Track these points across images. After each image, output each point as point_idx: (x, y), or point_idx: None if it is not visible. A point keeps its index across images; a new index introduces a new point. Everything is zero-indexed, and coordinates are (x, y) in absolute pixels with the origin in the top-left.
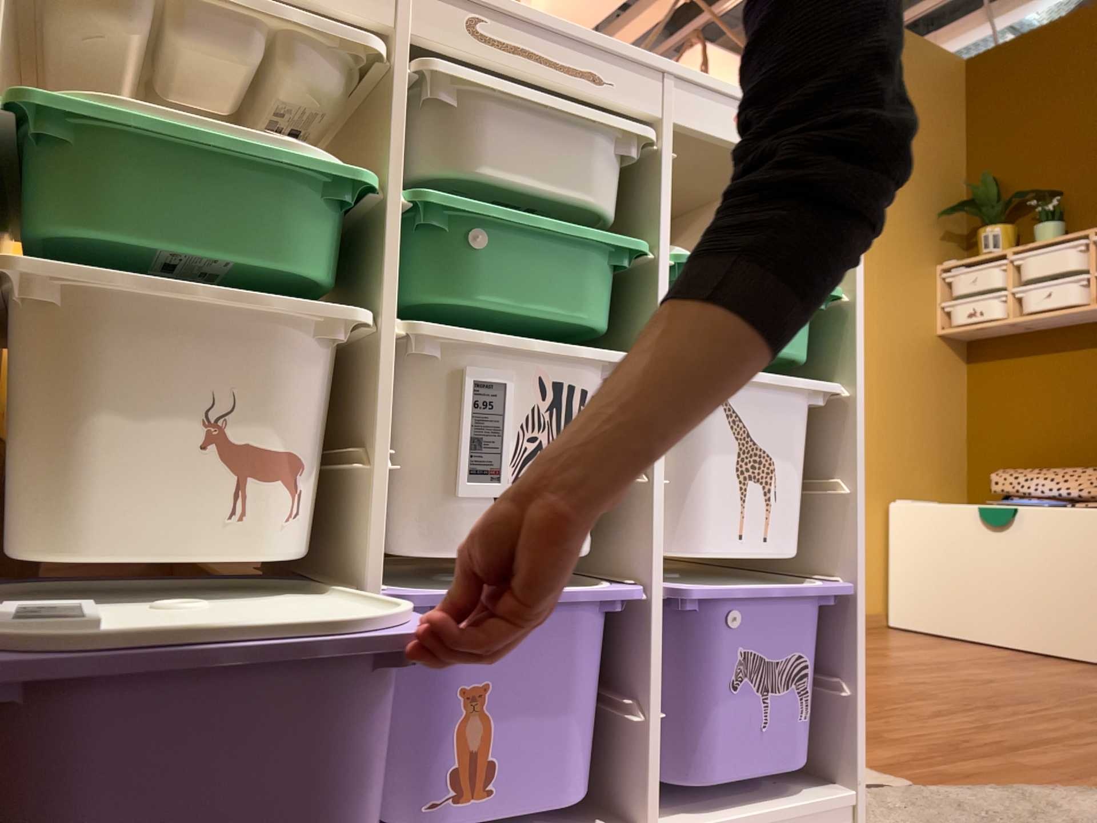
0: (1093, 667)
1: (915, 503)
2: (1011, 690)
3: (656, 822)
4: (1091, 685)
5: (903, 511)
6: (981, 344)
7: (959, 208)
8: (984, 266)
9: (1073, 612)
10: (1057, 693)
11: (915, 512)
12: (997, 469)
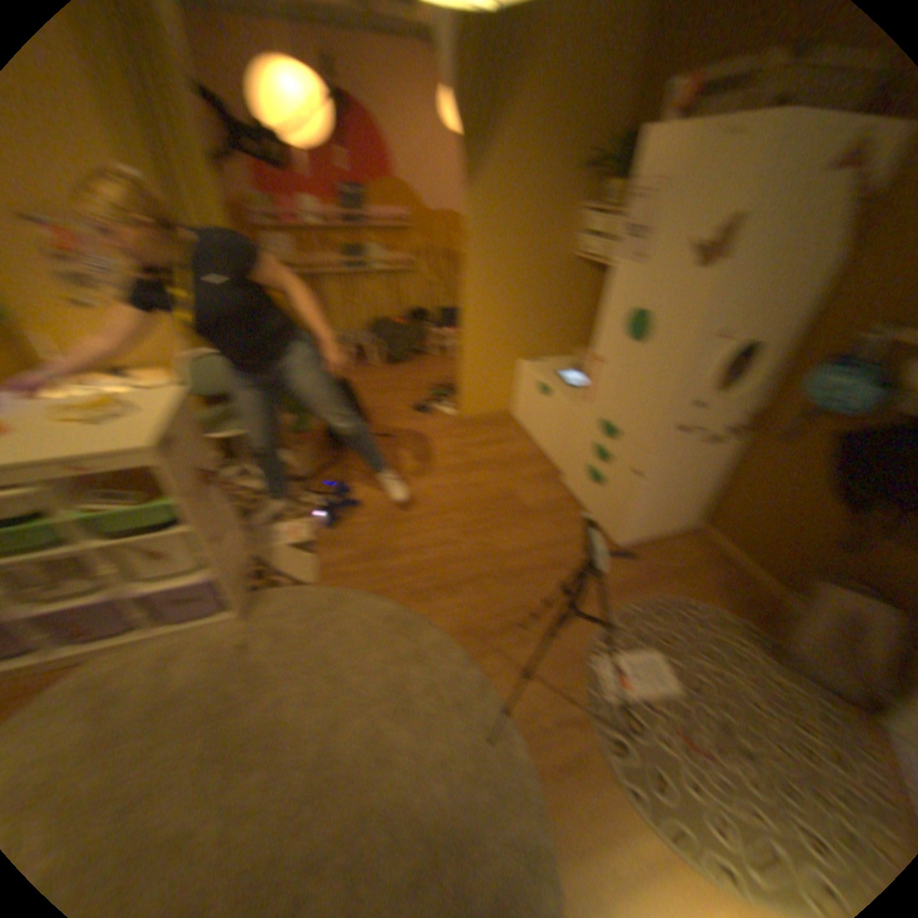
0: (548, 474)
1: (523, 370)
2: (467, 501)
3: (149, 634)
4: (514, 497)
5: (519, 371)
6: (605, 261)
7: (603, 157)
8: (610, 209)
9: (554, 447)
10: (484, 505)
11: (522, 374)
12: (582, 348)
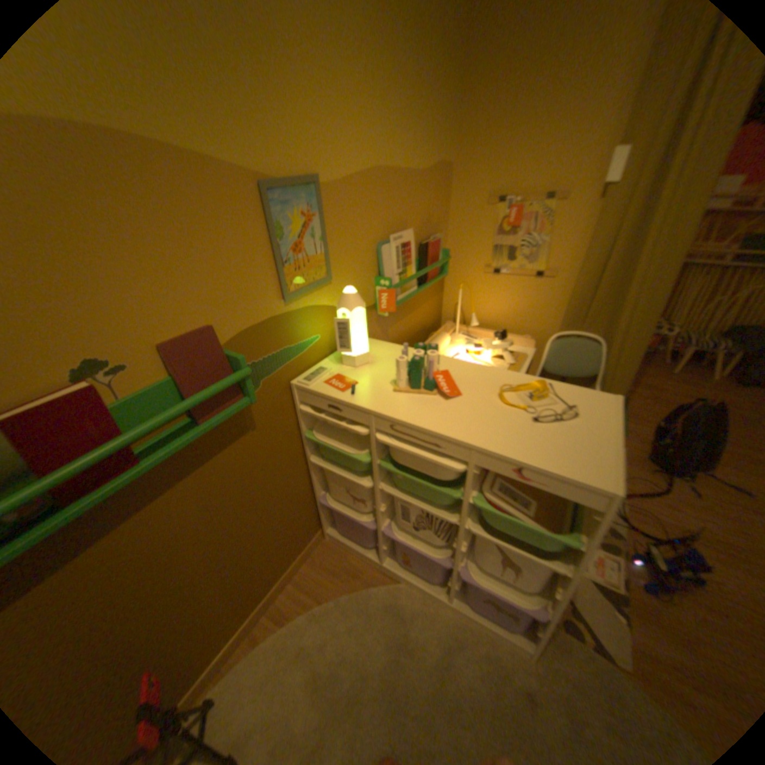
0: None
1: None
2: None
3: (457, 606)
4: None
5: None
6: None
7: None
8: None
9: None
10: None
11: None
12: None
